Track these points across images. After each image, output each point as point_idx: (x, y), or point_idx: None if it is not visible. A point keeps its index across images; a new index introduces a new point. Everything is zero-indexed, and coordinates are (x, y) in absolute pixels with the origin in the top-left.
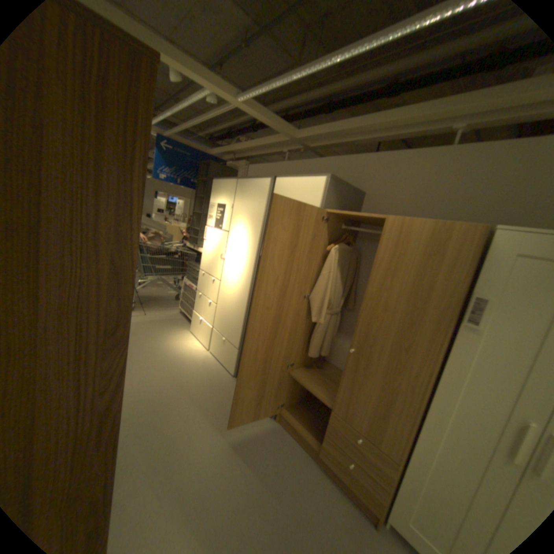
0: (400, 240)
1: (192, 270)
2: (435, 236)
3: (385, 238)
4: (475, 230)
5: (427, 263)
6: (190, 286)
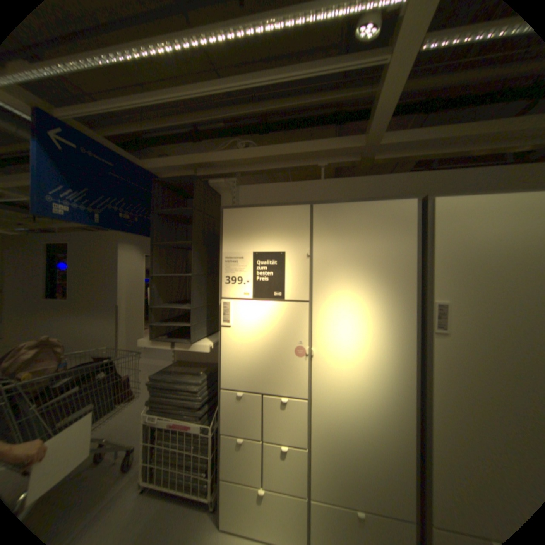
0: None
1: (170, 392)
2: None
3: None
4: None
5: None
6: (174, 429)
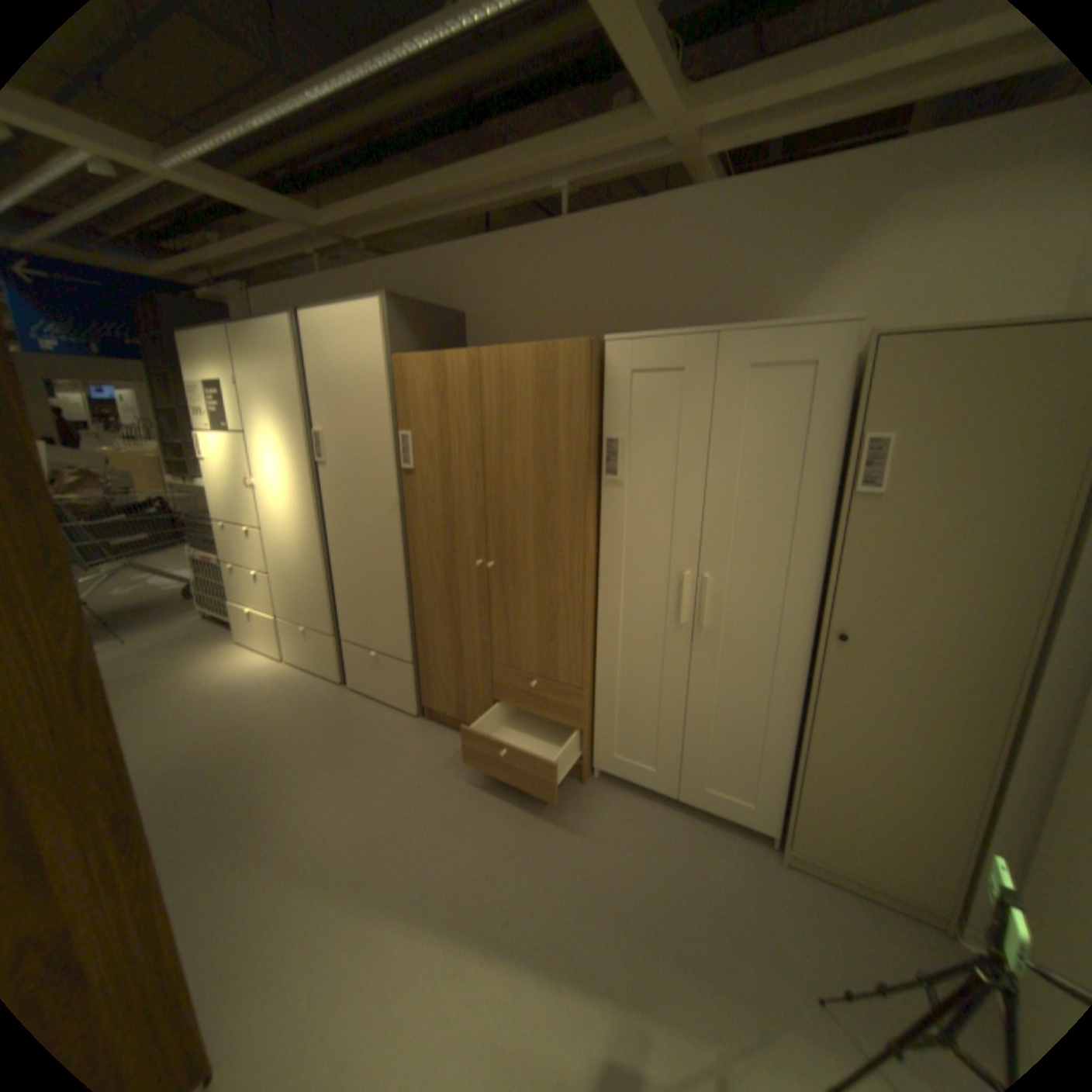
0: (504, 383)
1: (199, 529)
2: (542, 367)
3: (486, 384)
4: (579, 349)
5: (542, 409)
6: (204, 562)
